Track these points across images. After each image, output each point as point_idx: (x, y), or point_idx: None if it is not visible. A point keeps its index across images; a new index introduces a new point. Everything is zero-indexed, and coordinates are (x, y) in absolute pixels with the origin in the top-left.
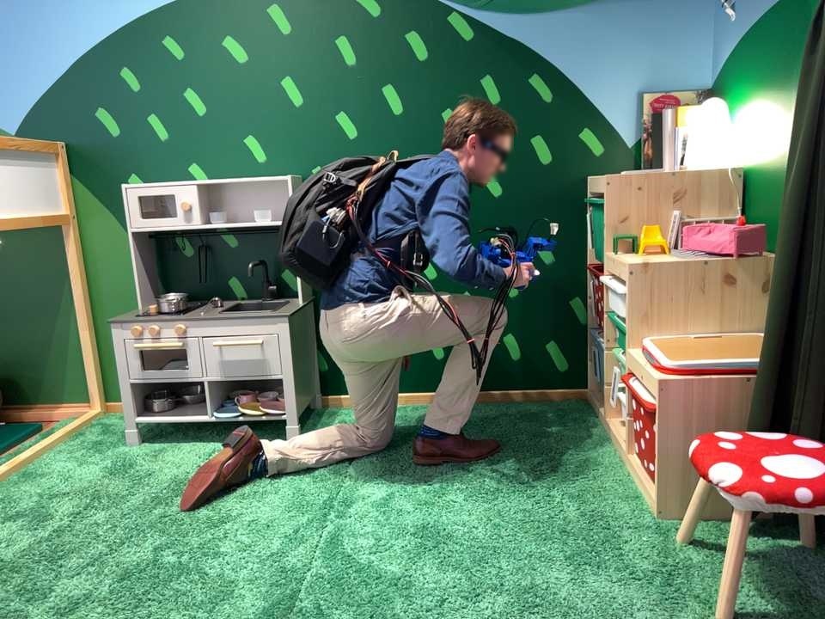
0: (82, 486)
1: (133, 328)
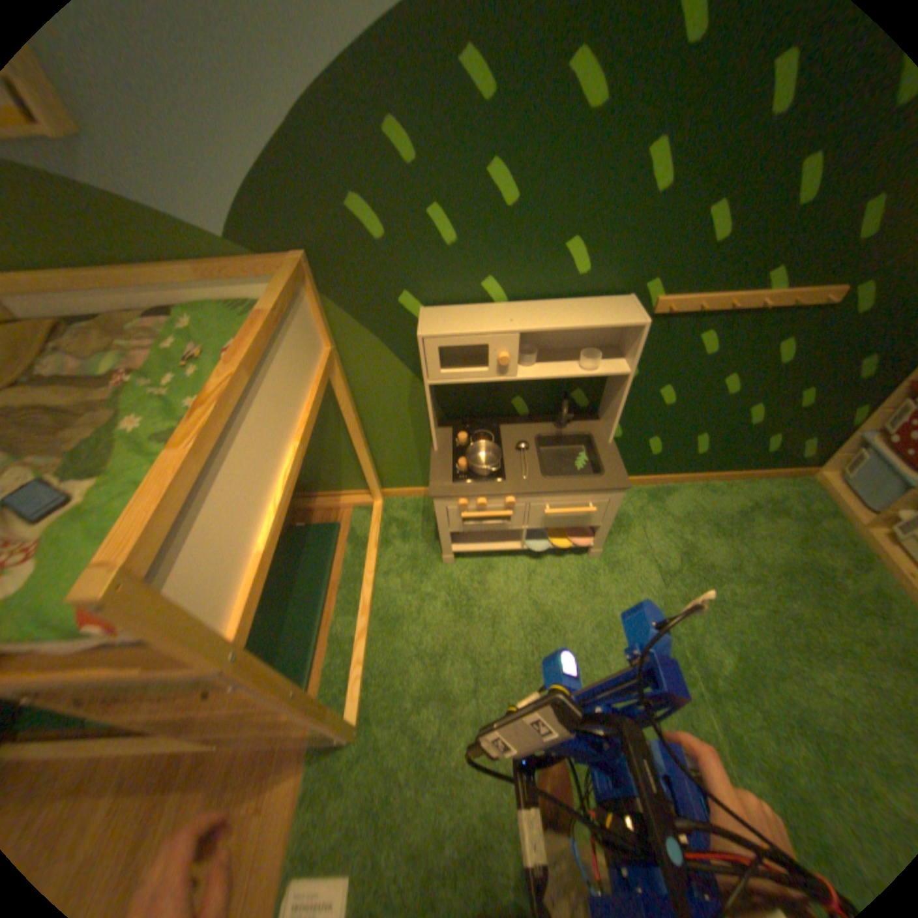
0: (444, 635)
1: (460, 501)
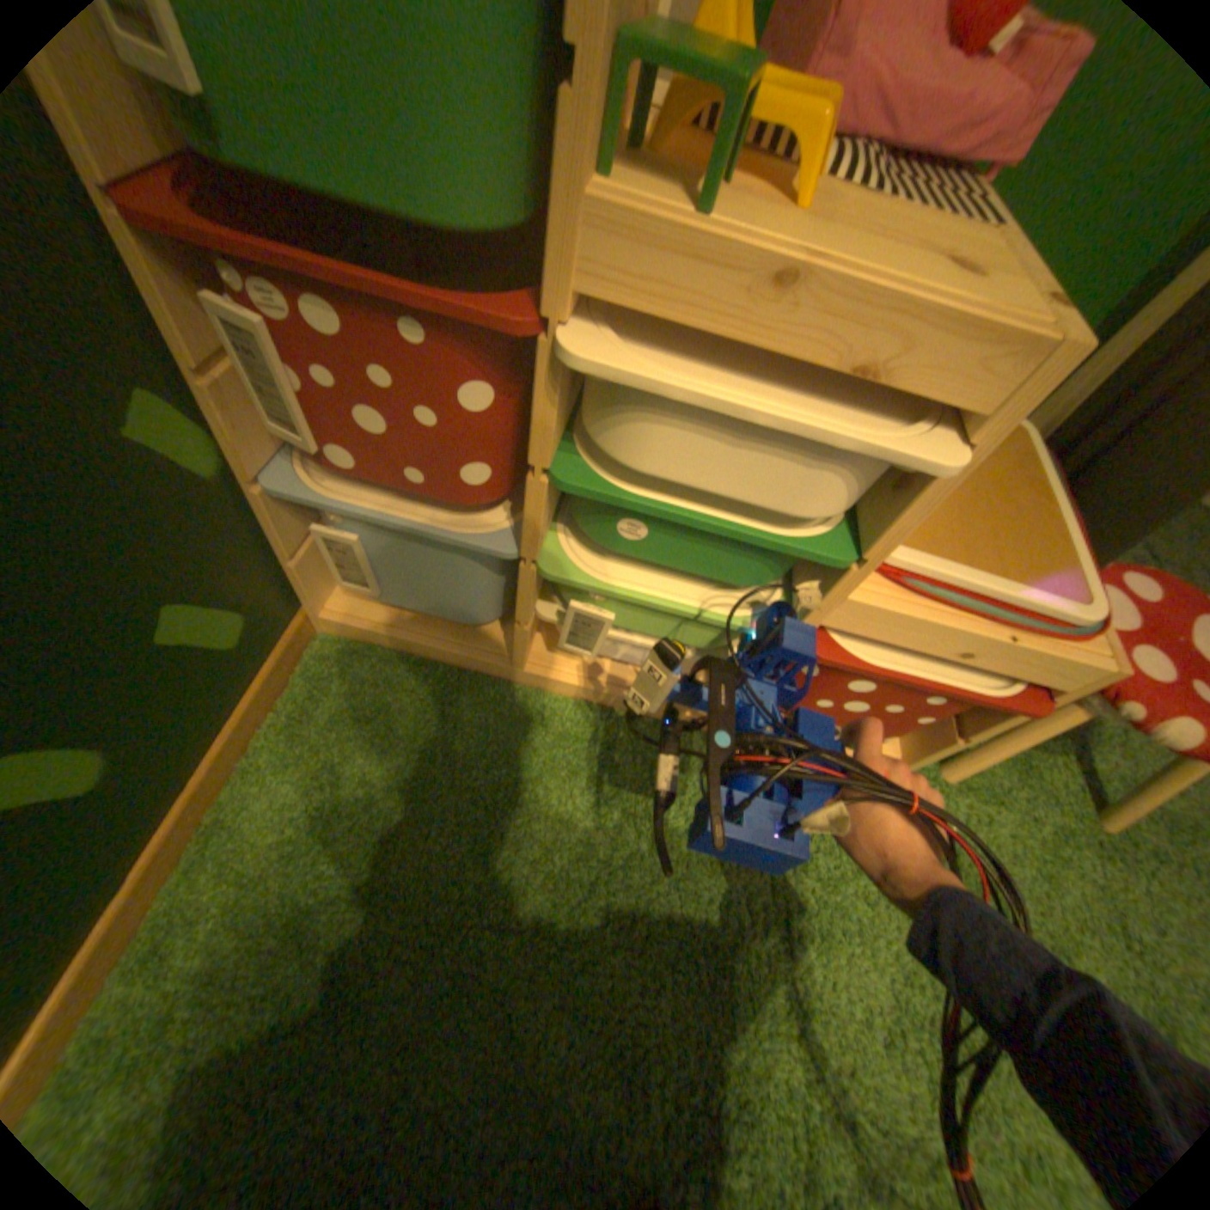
0: None
1: None
